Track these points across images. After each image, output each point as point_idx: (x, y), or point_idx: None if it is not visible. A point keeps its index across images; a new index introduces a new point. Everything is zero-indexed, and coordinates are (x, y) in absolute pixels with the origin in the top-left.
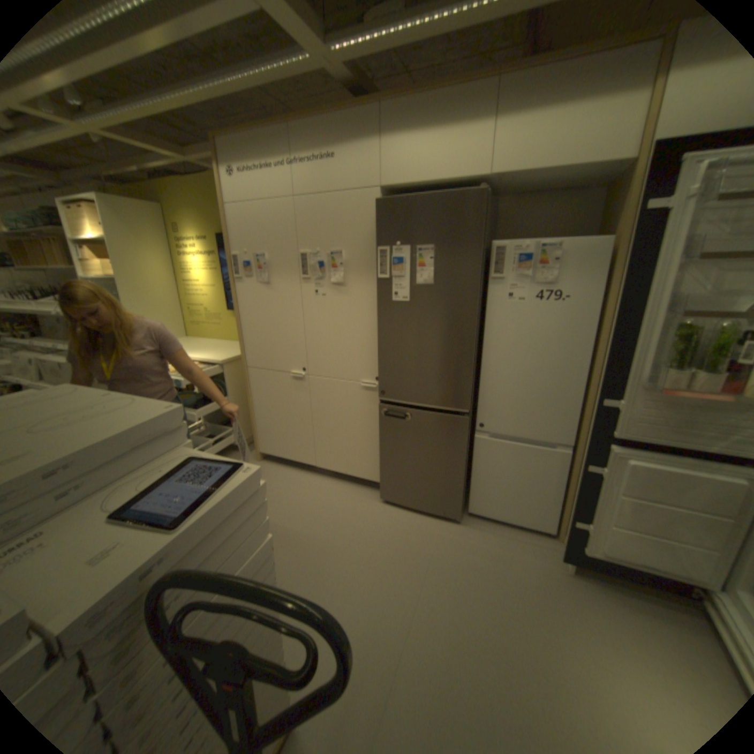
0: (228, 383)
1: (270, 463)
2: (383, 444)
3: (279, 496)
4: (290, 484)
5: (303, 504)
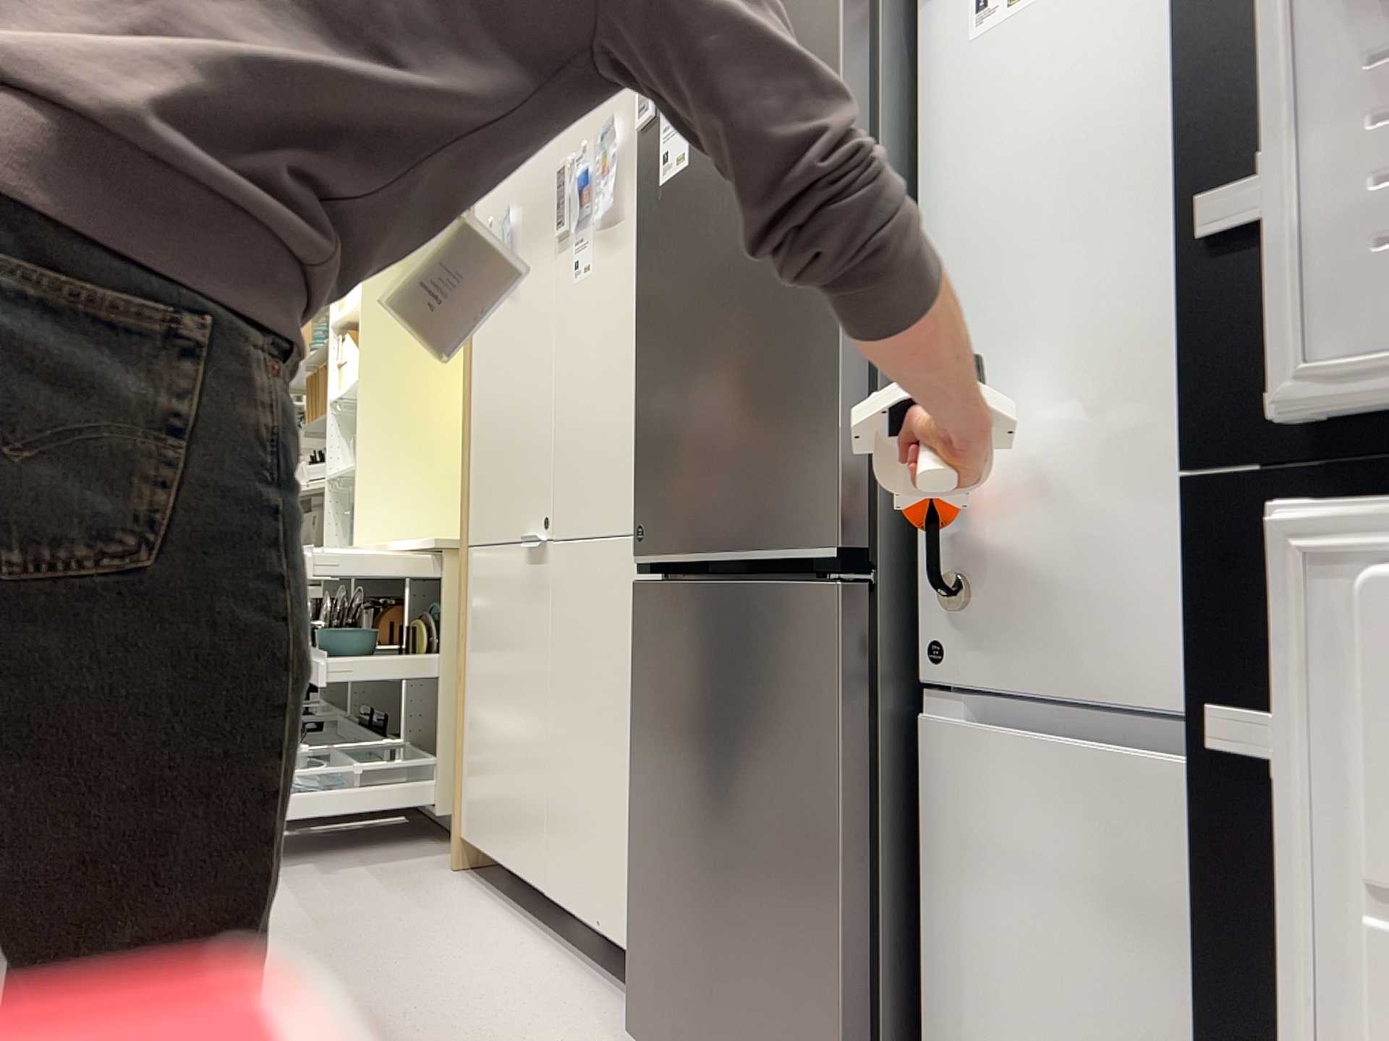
0: (447, 611)
1: (473, 881)
2: (637, 762)
3: (382, 947)
4: (450, 932)
5: (405, 983)
